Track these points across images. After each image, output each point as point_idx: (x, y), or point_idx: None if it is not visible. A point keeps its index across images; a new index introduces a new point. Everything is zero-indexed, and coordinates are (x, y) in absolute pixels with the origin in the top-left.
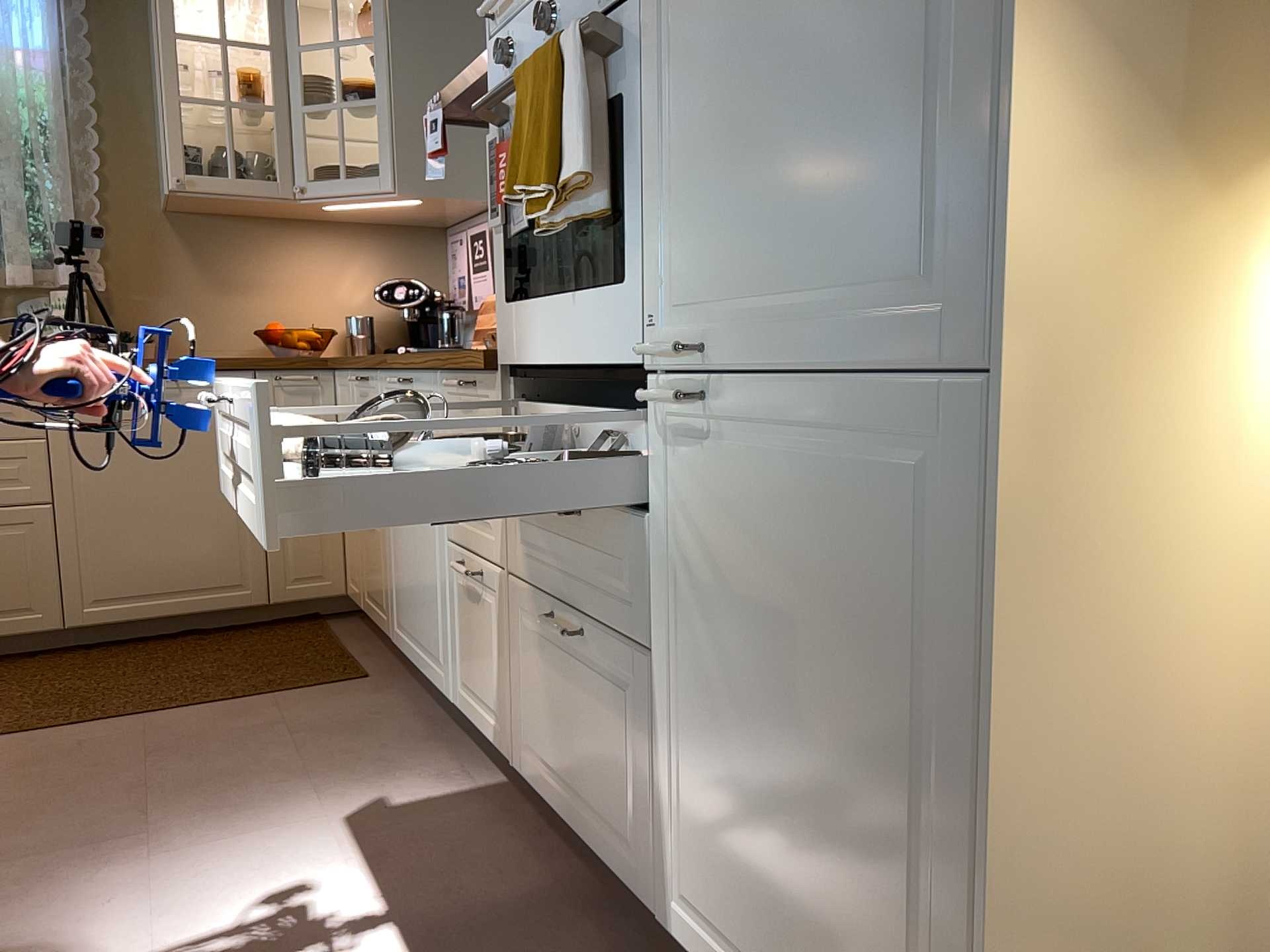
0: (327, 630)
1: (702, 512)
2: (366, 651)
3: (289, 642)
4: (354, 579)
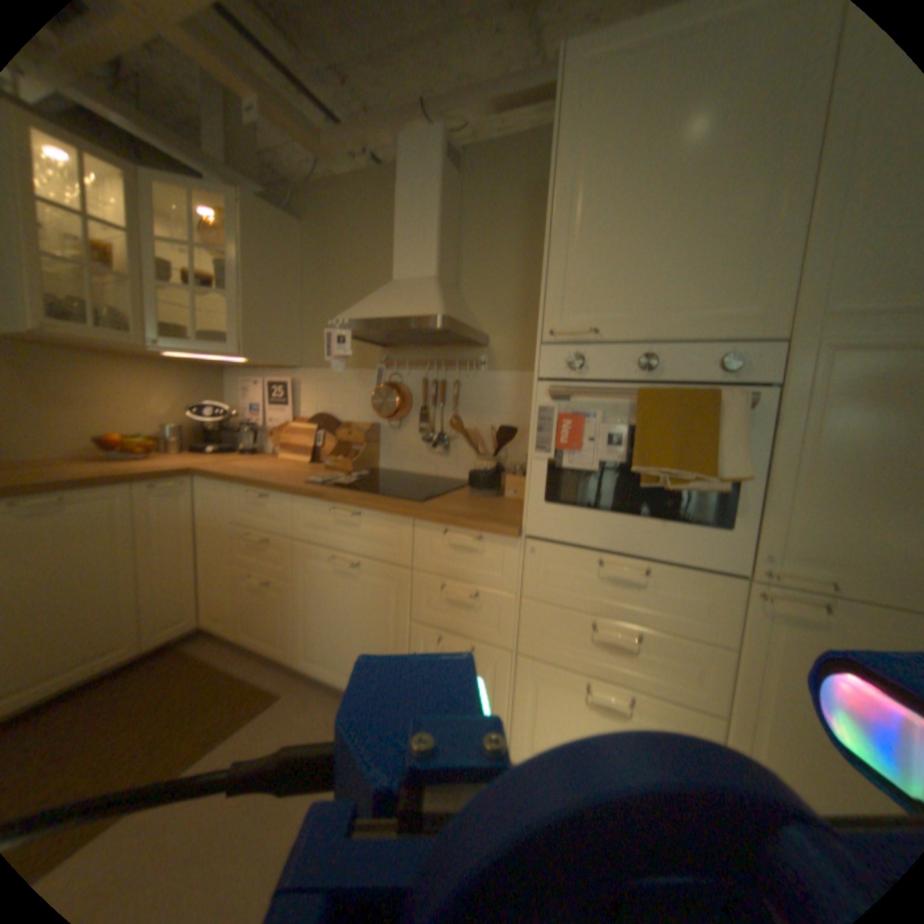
0: (190, 662)
1: (801, 657)
2: (244, 674)
3: (171, 684)
4: (213, 622)
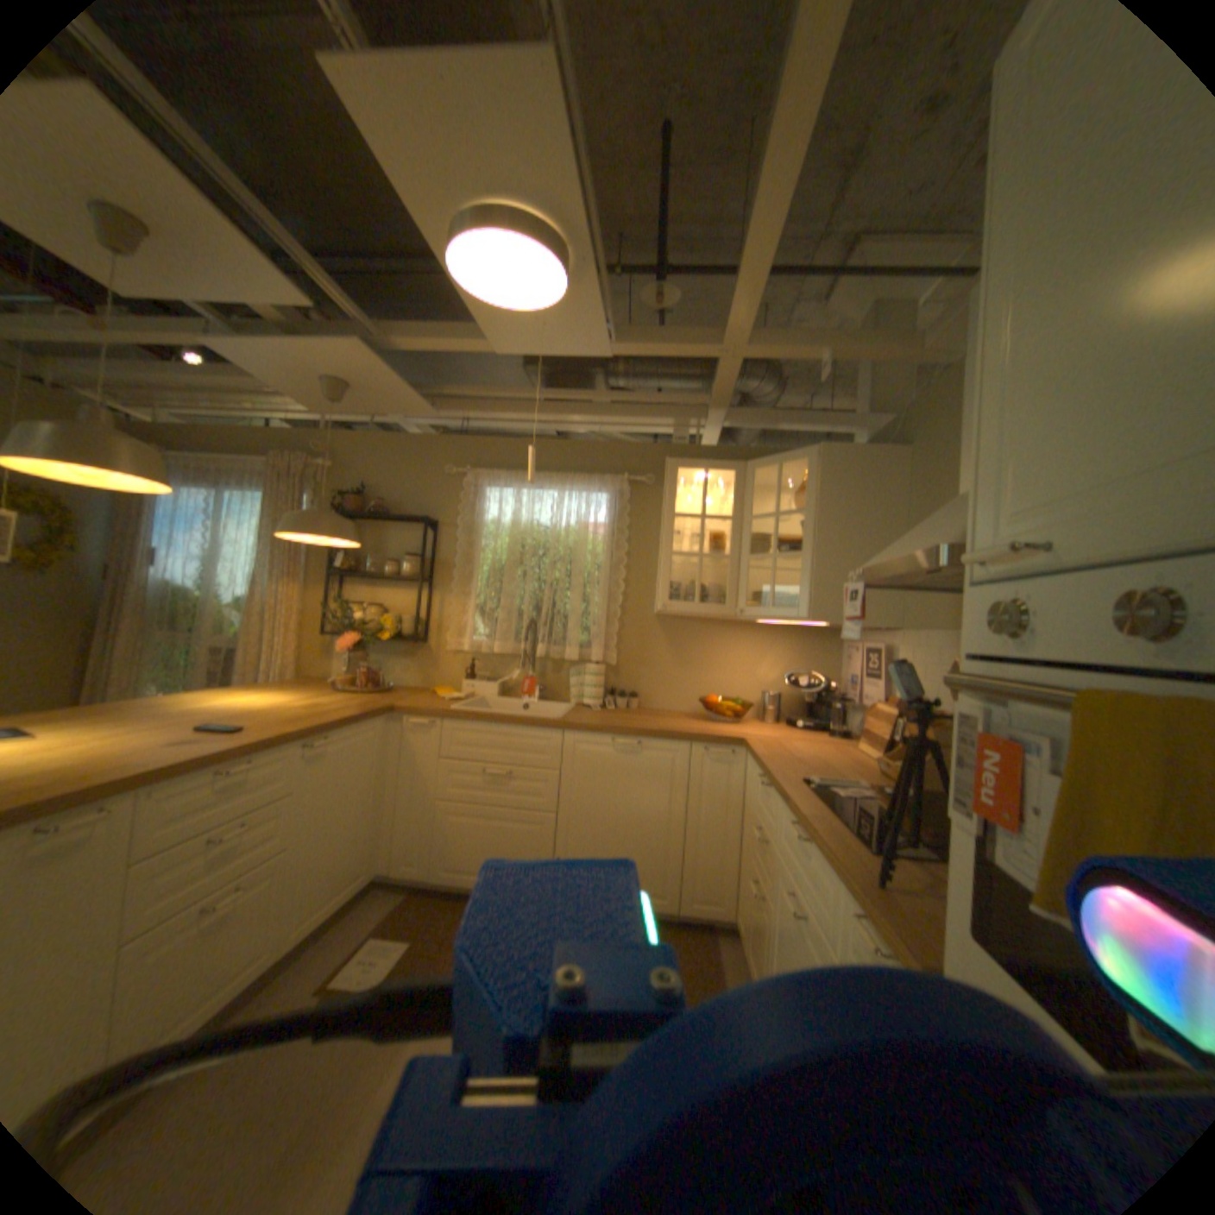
0: (717, 955)
1: None
2: None
3: (687, 963)
4: (742, 923)
